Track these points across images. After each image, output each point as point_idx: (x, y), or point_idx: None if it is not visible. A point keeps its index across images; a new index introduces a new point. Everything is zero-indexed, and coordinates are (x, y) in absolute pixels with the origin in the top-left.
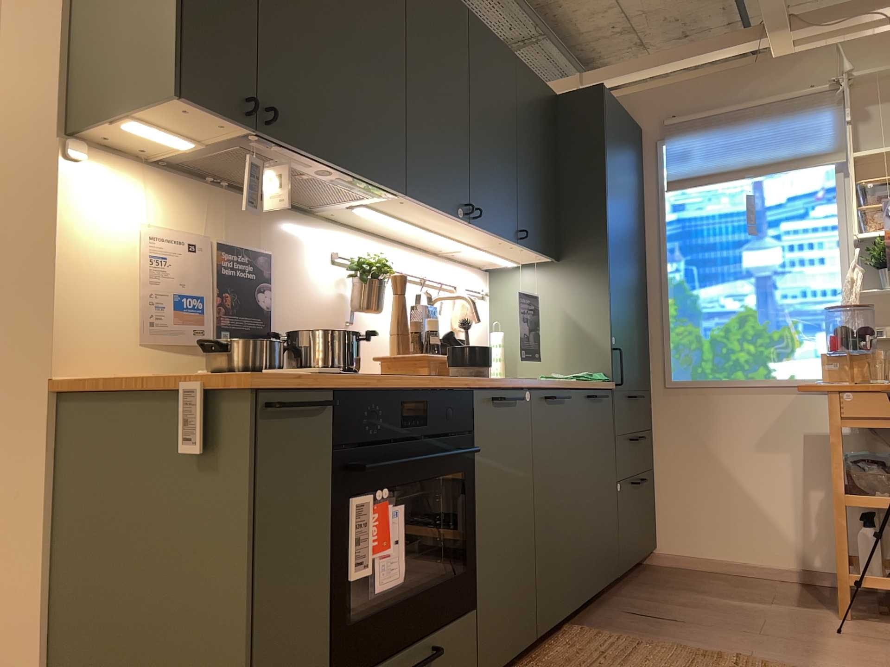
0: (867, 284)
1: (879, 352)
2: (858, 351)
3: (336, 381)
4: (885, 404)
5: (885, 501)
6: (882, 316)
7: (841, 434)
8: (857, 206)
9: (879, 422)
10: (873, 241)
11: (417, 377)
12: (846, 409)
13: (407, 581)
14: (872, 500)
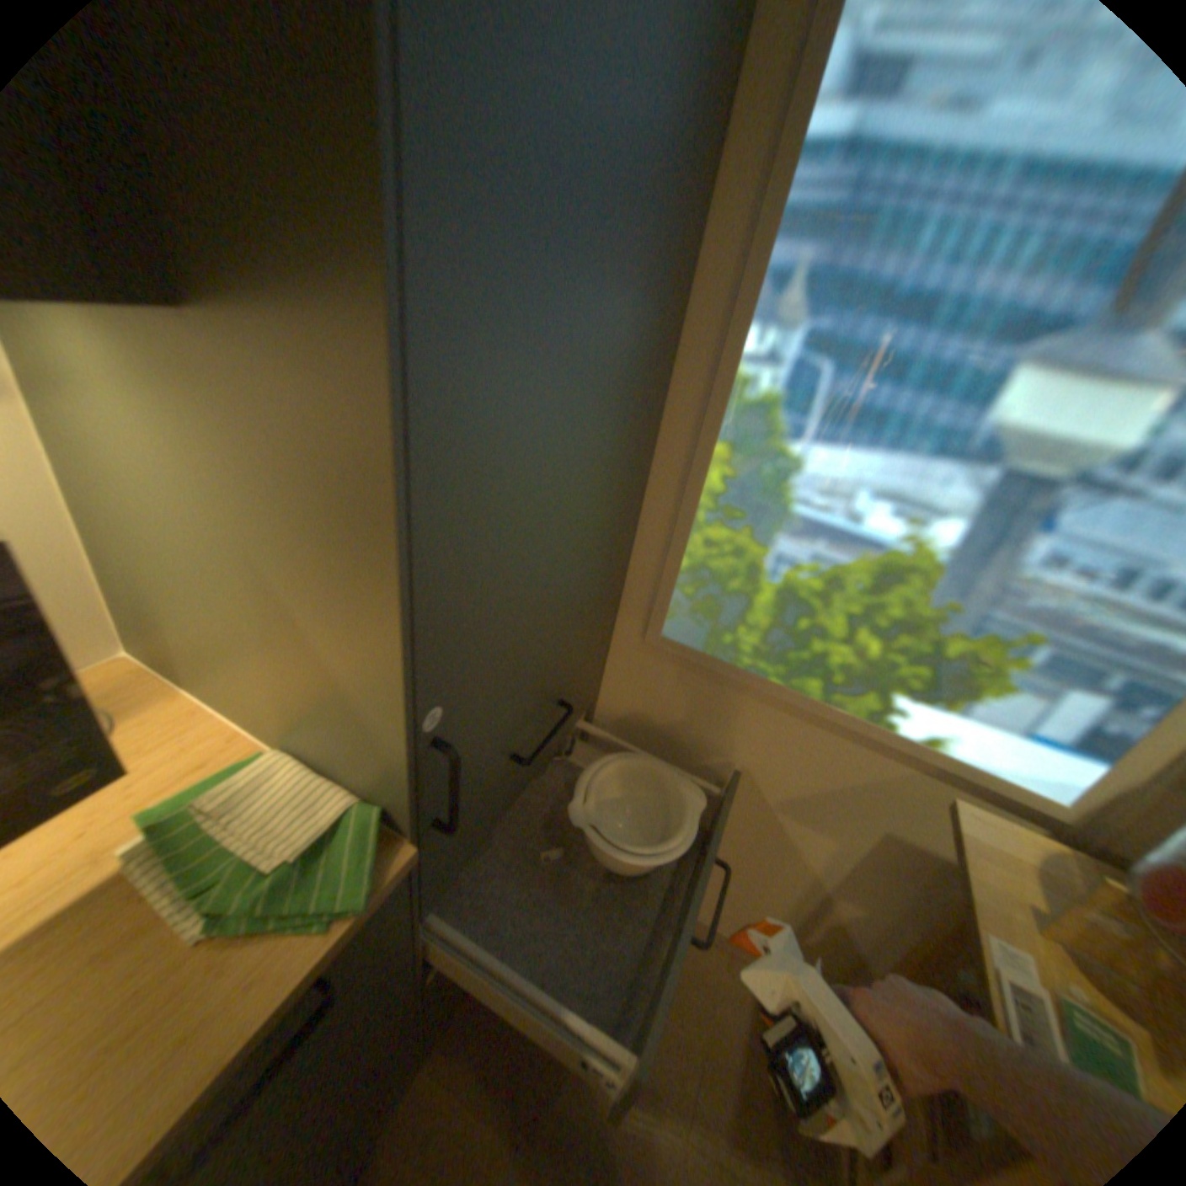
0: None
1: None
2: None
3: None
4: None
5: None
6: None
7: None
8: None
9: None
10: None
11: None
12: None
13: None
14: None
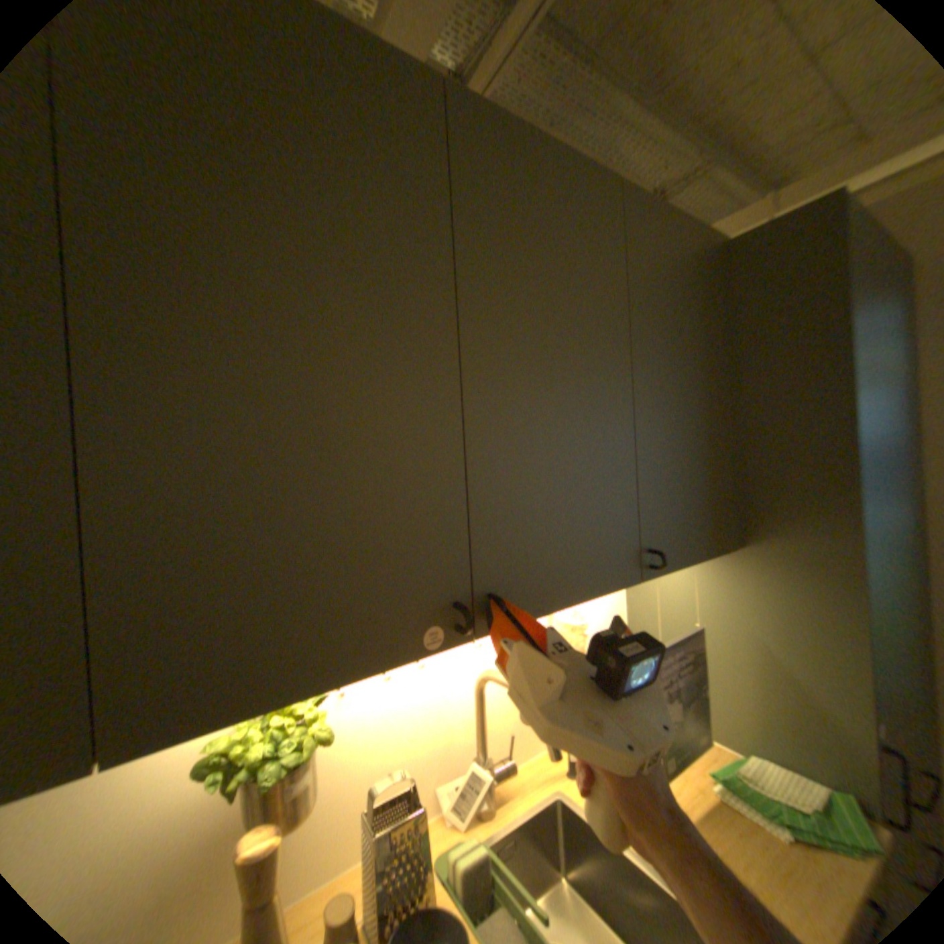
0: None
1: None
2: None
3: None
4: None
5: None
6: None
7: None
8: None
9: None
10: None
11: None
12: None
13: None
14: None
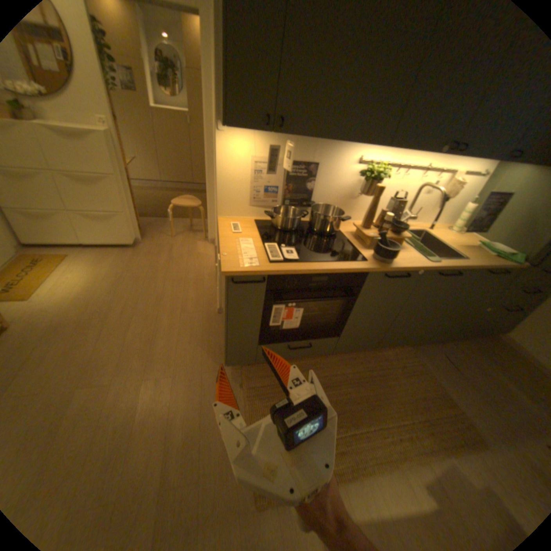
0: None
1: None
2: None
3: (268, 273)
4: None
5: None
6: None
7: None
8: None
9: None
10: None
11: (332, 263)
12: None
13: (311, 321)
14: None
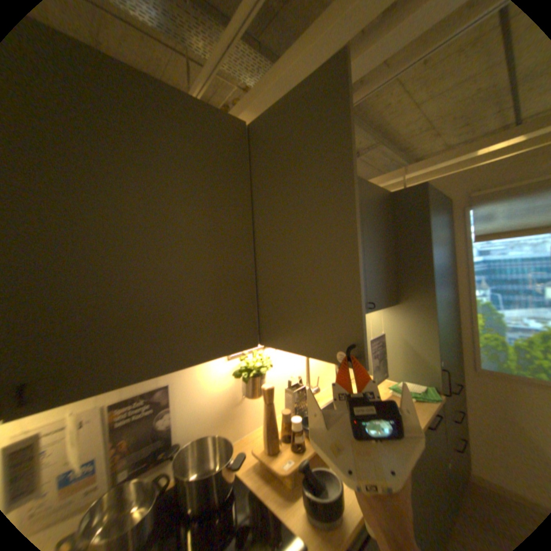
0: None
1: None
2: None
3: None
4: None
5: None
6: None
7: None
8: None
9: None
10: None
11: None
12: None
13: None
14: None
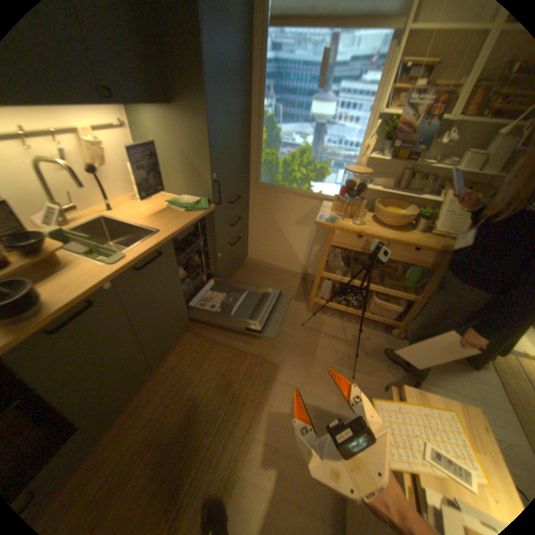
0: (377, 144)
1: (364, 202)
2: (353, 200)
3: None
4: (354, 240)
5: (338, 278)
6: (377, 167)
7: (328, 249)
8: (395, 78)
9: (348, 247)
10: (393, 113)
11: None
12: (335, 238)
13: None
14: (332, 277)
